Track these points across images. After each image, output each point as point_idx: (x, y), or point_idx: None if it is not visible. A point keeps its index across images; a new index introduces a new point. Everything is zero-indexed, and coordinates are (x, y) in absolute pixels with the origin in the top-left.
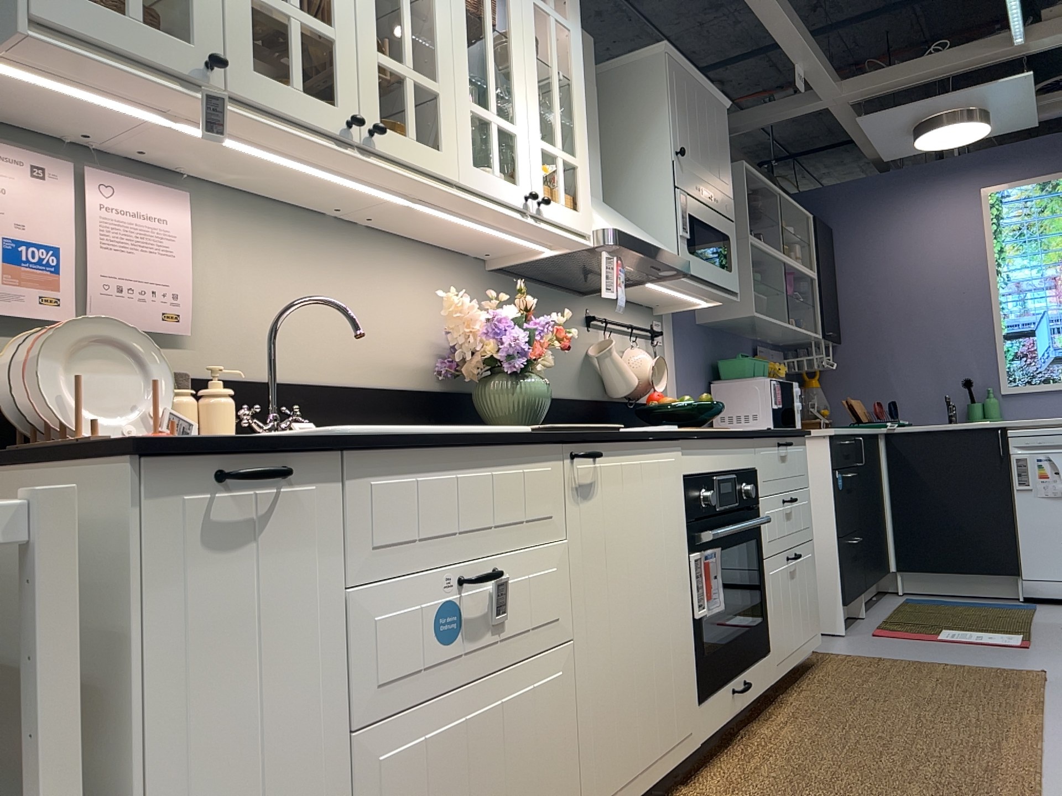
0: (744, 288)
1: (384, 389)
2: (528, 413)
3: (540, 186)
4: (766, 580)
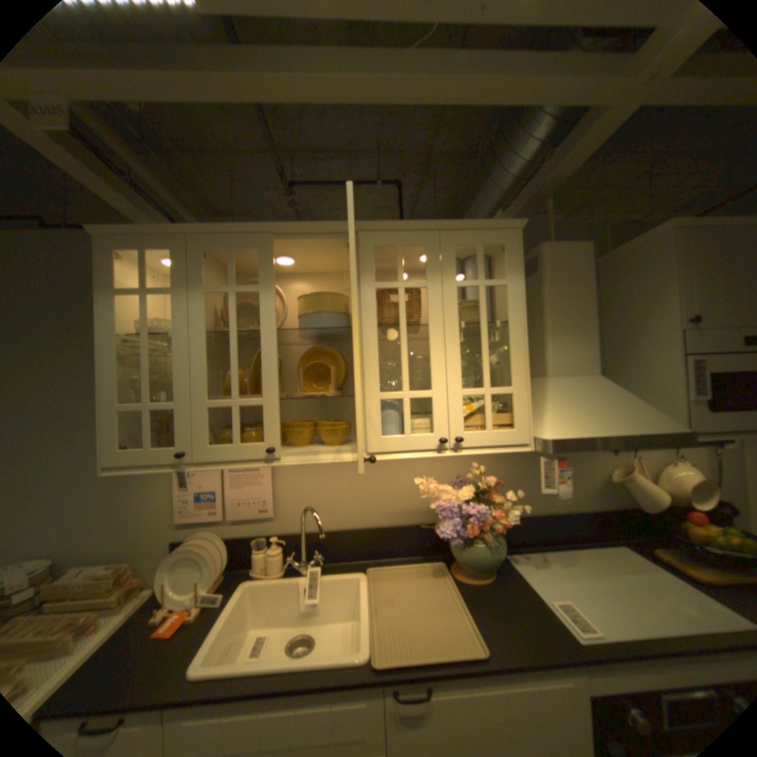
0: None
1: (395, 527)
2: (480, 566)
3: (459, 427)
4: None
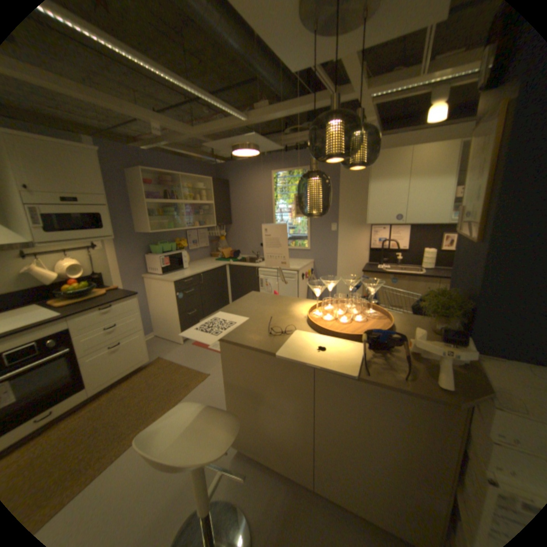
0: (146, 220)
1: None
2: None
3: None
4: (80, 365)
